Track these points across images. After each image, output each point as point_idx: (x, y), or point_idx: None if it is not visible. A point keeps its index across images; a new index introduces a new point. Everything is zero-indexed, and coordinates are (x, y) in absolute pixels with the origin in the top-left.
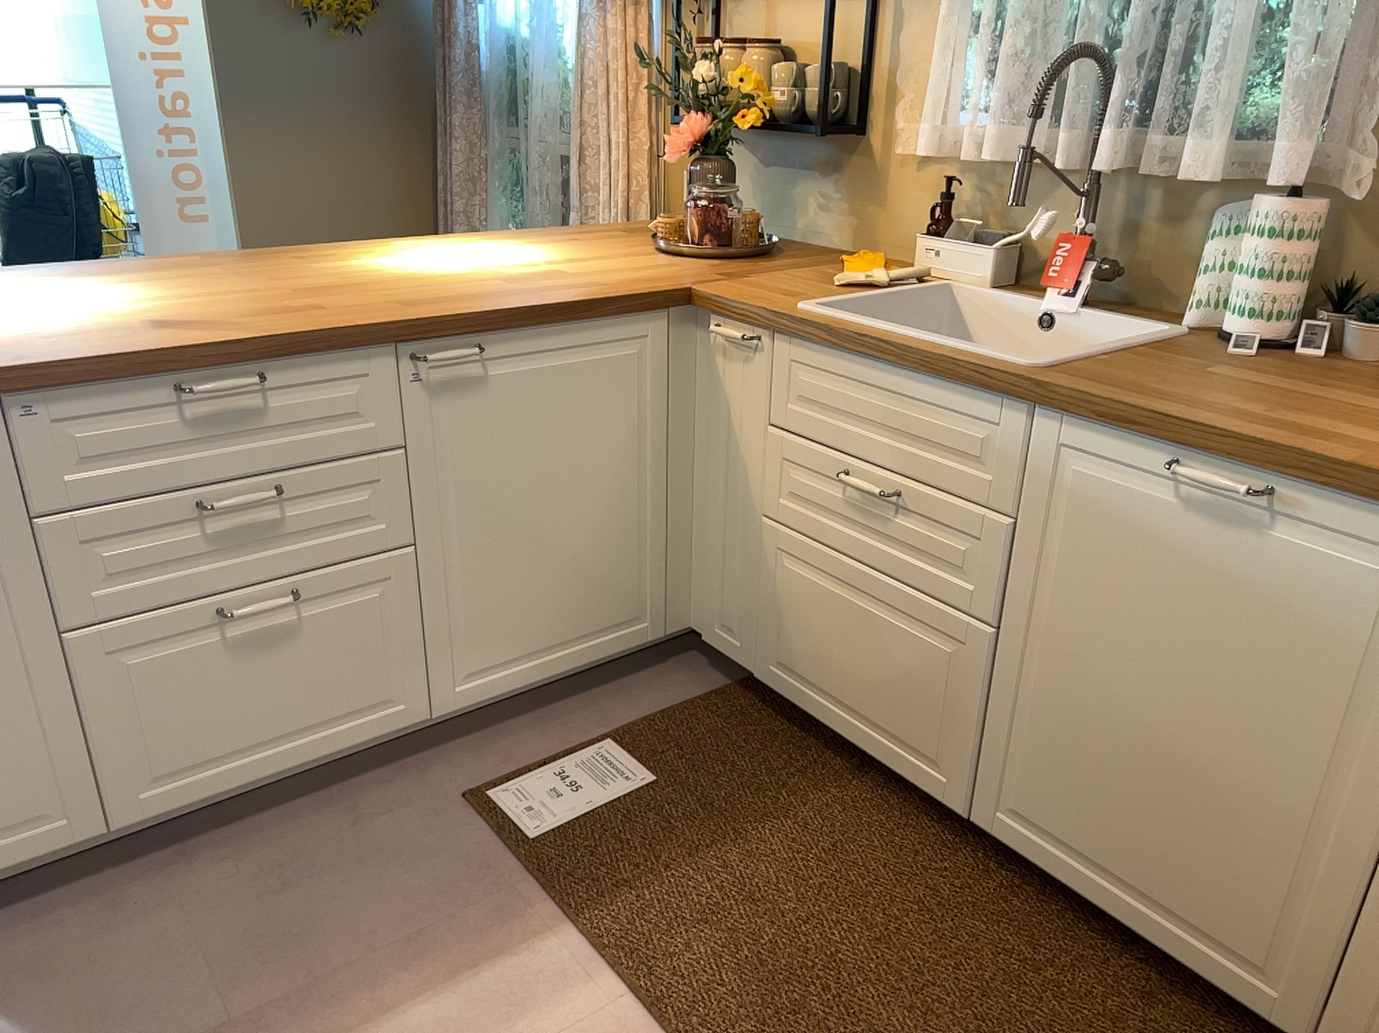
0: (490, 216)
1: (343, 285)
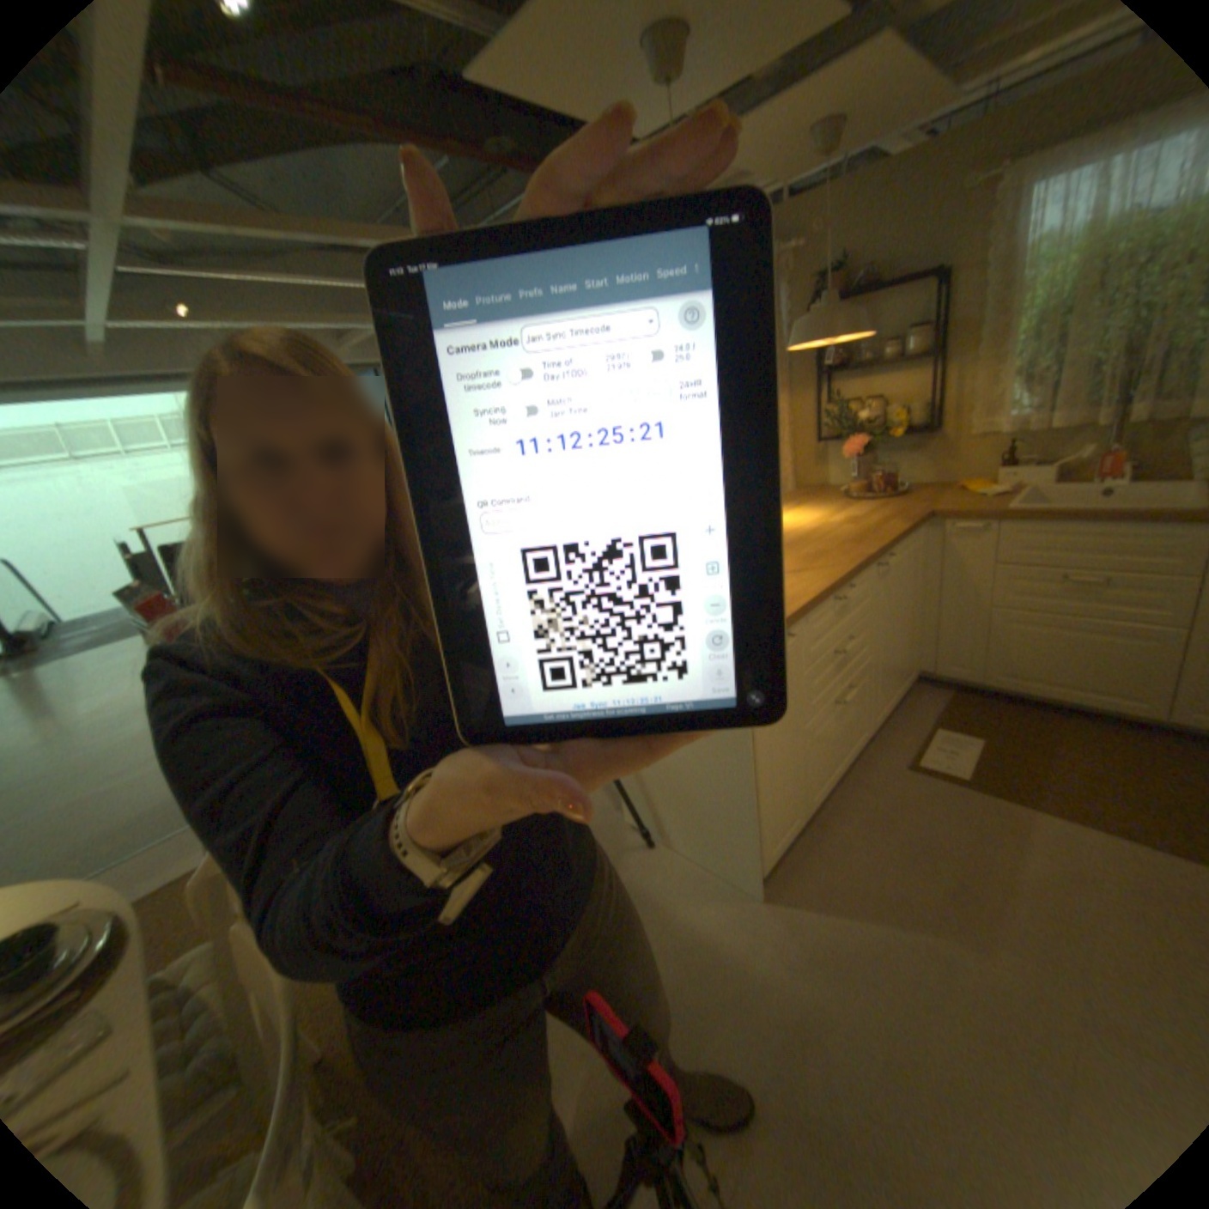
0: None
1: (790, 541)
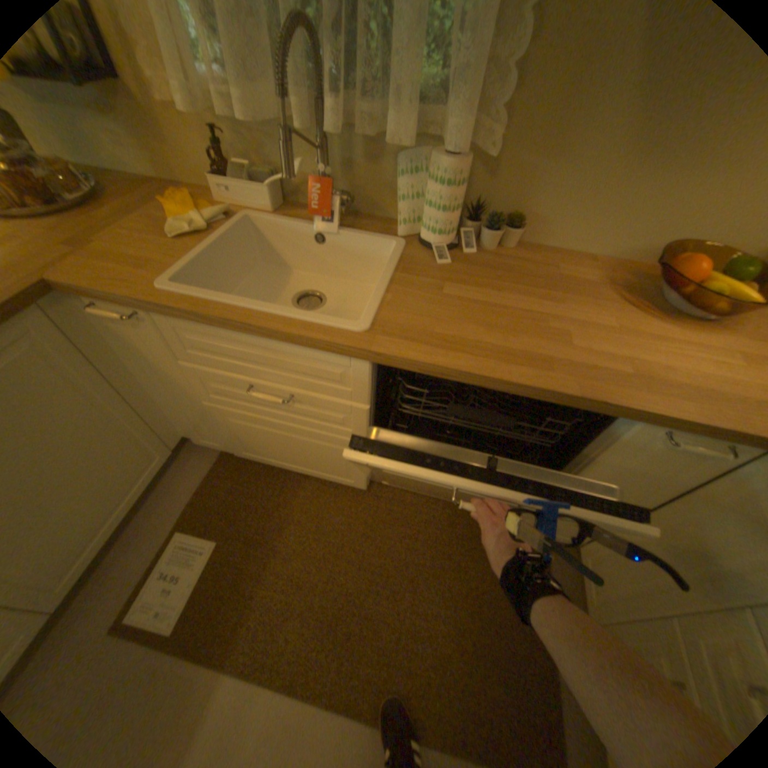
0: None
1: None
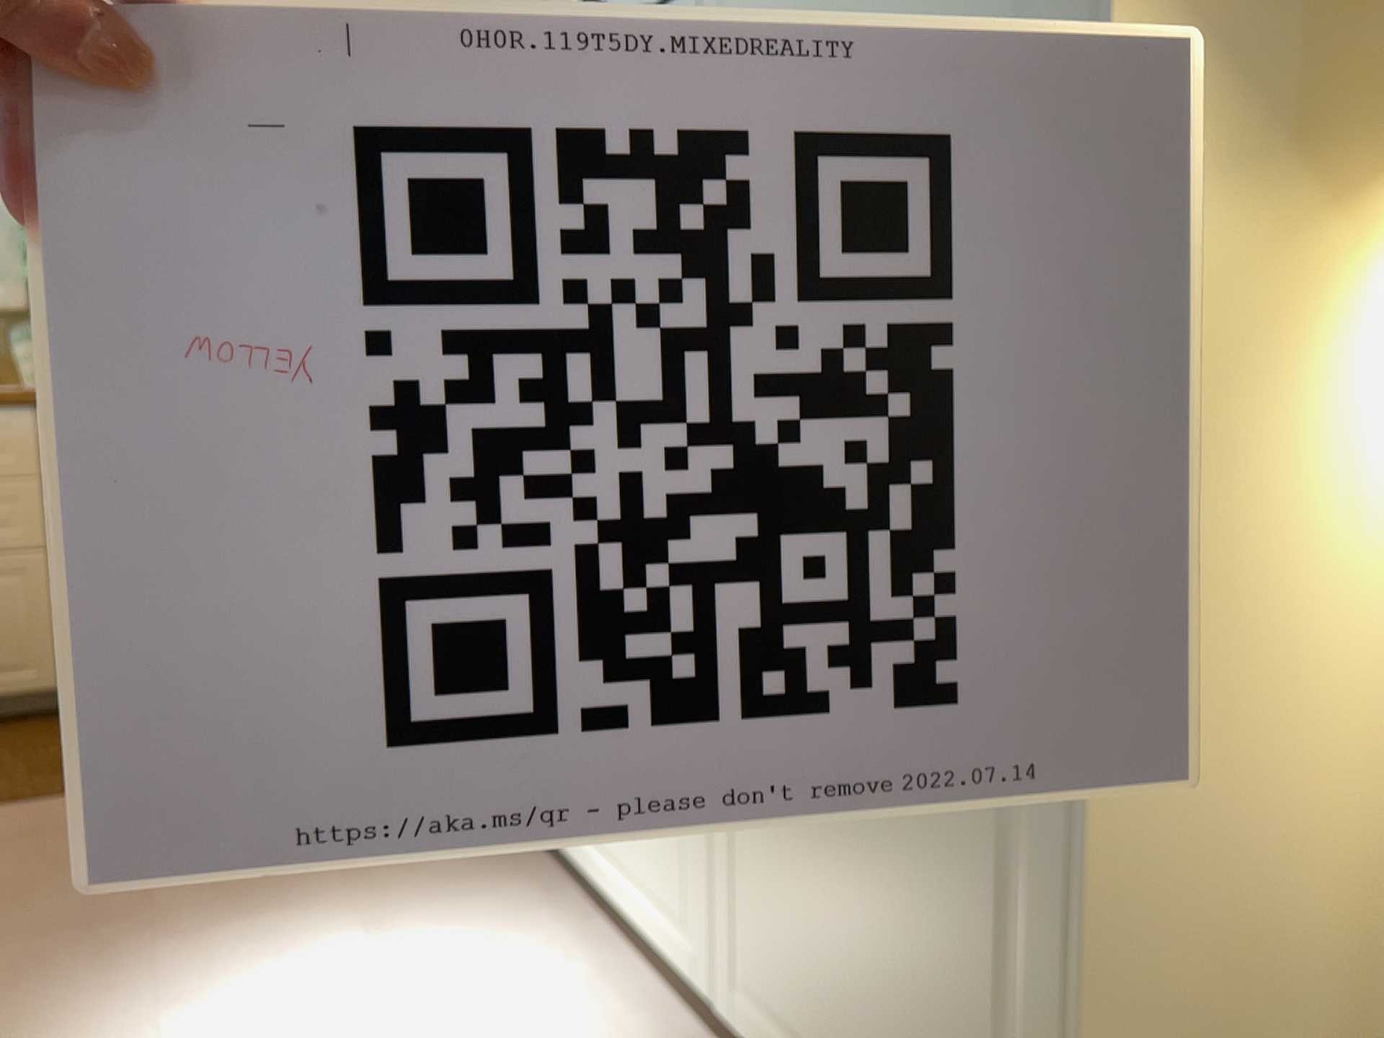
0: None
1: None
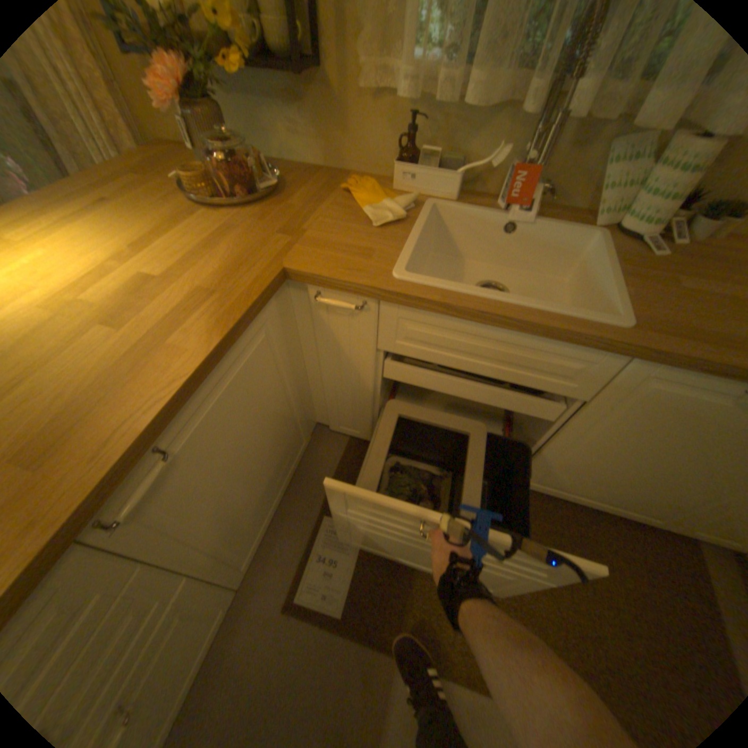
0: None
1: None
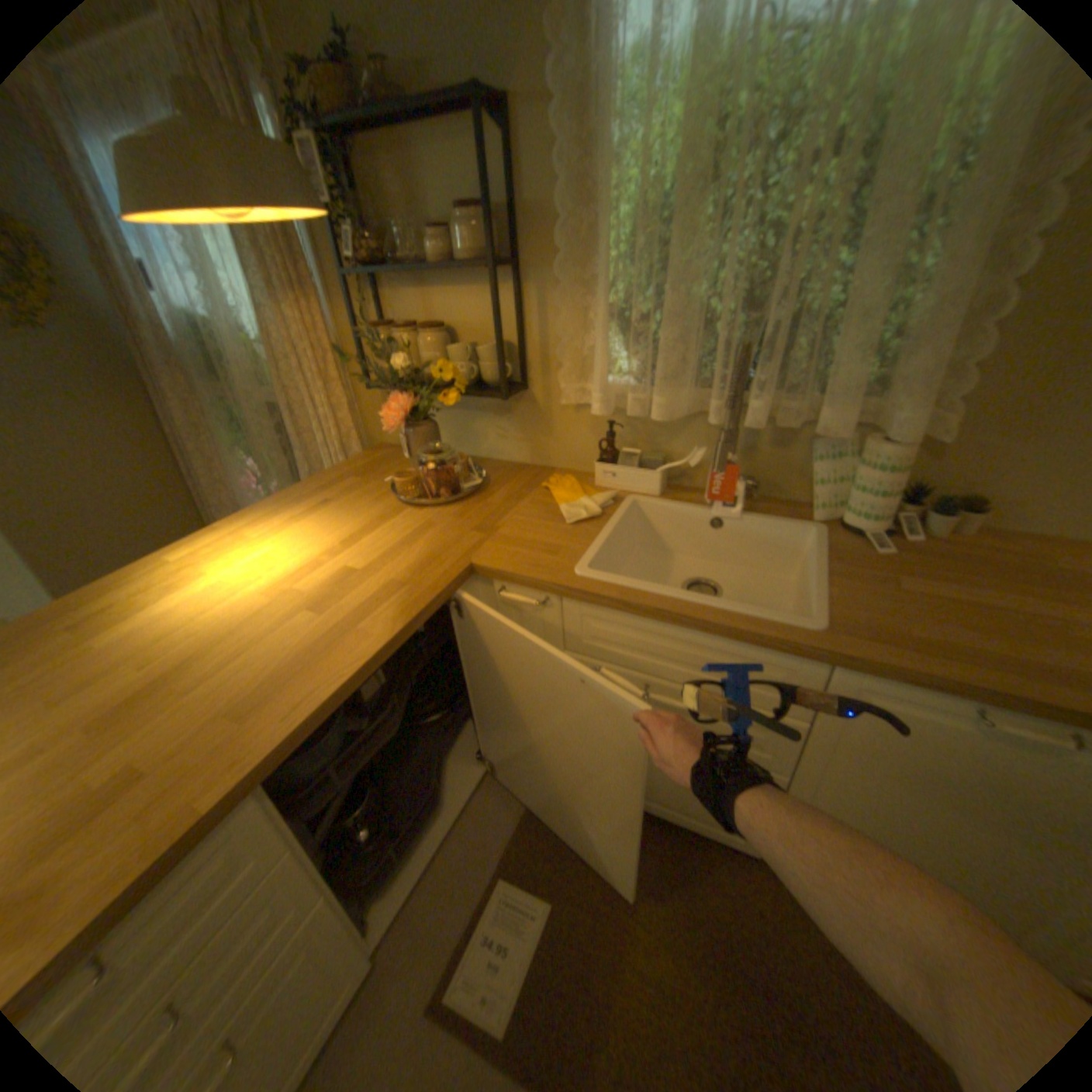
0: (218, 448)
1: (143, 688)
